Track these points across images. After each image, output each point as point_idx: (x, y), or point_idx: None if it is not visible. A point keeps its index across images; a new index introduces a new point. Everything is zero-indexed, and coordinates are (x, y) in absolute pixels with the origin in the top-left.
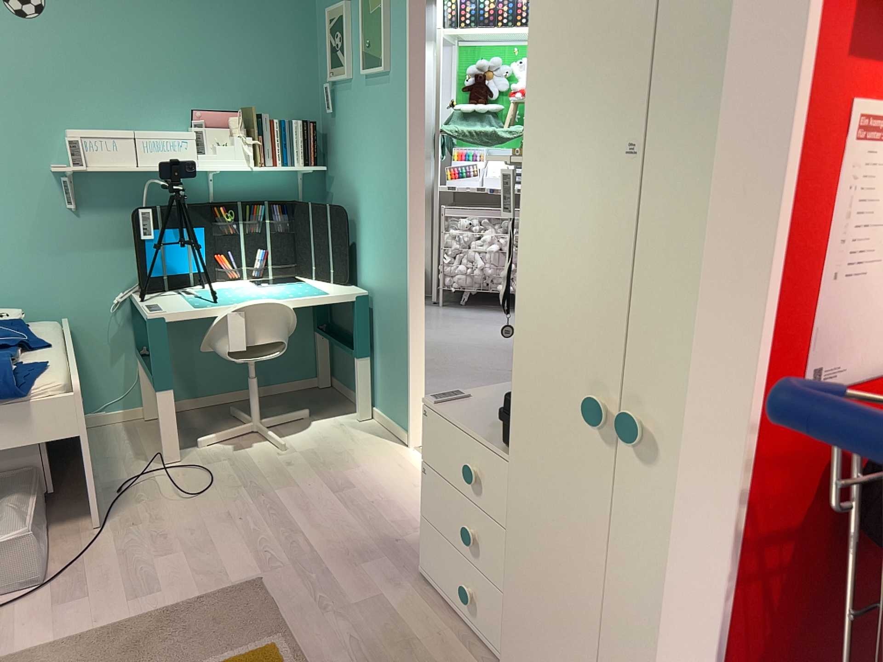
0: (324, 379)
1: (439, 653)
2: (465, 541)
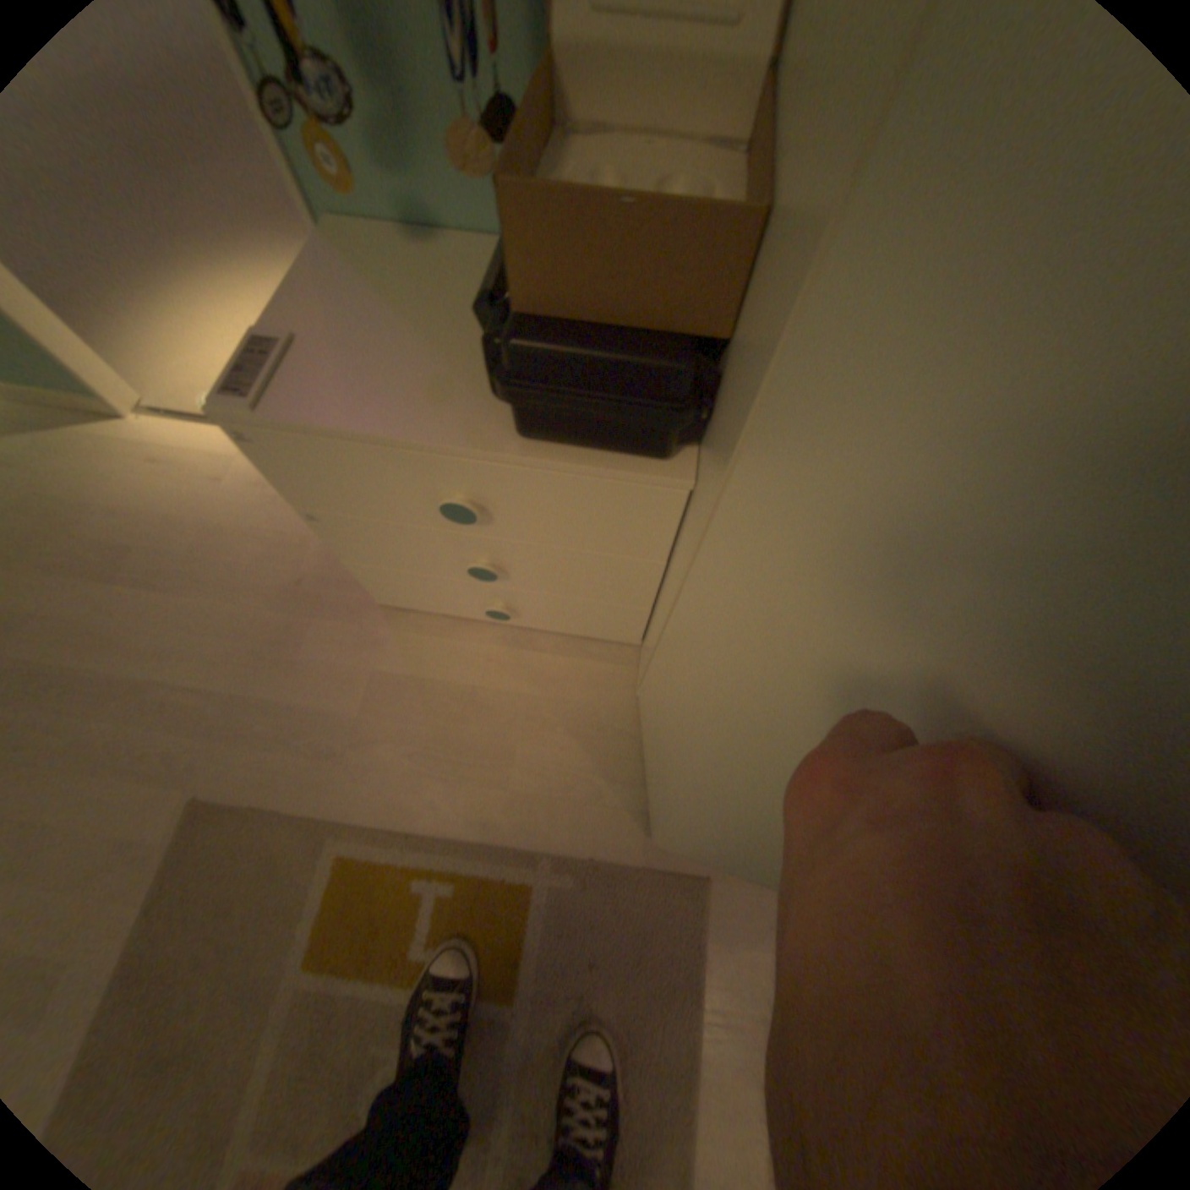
0: None
1: (516, 684)
2: (482, 579)
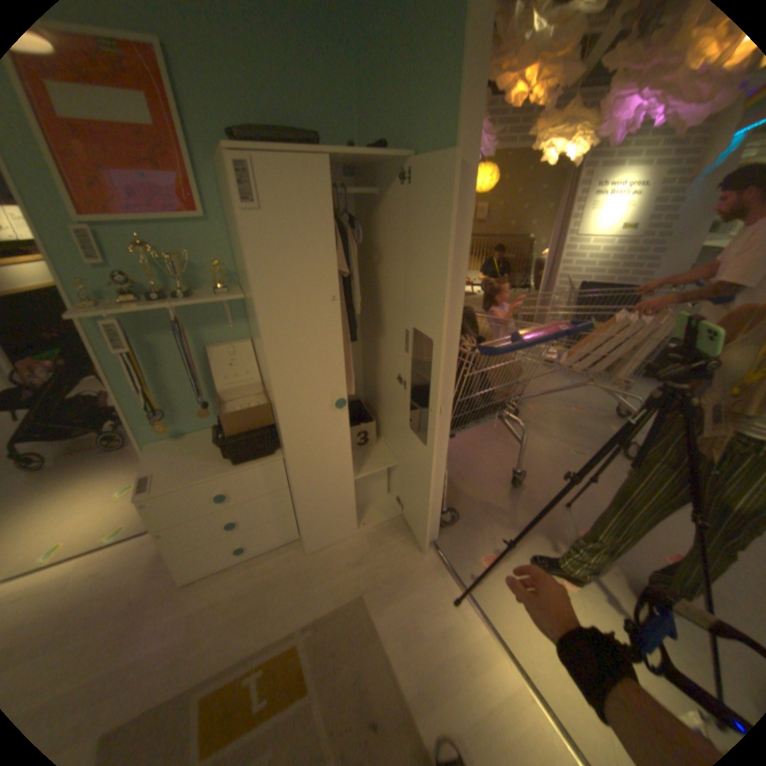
0: None
1: (254, 580)
2: (228, 530)
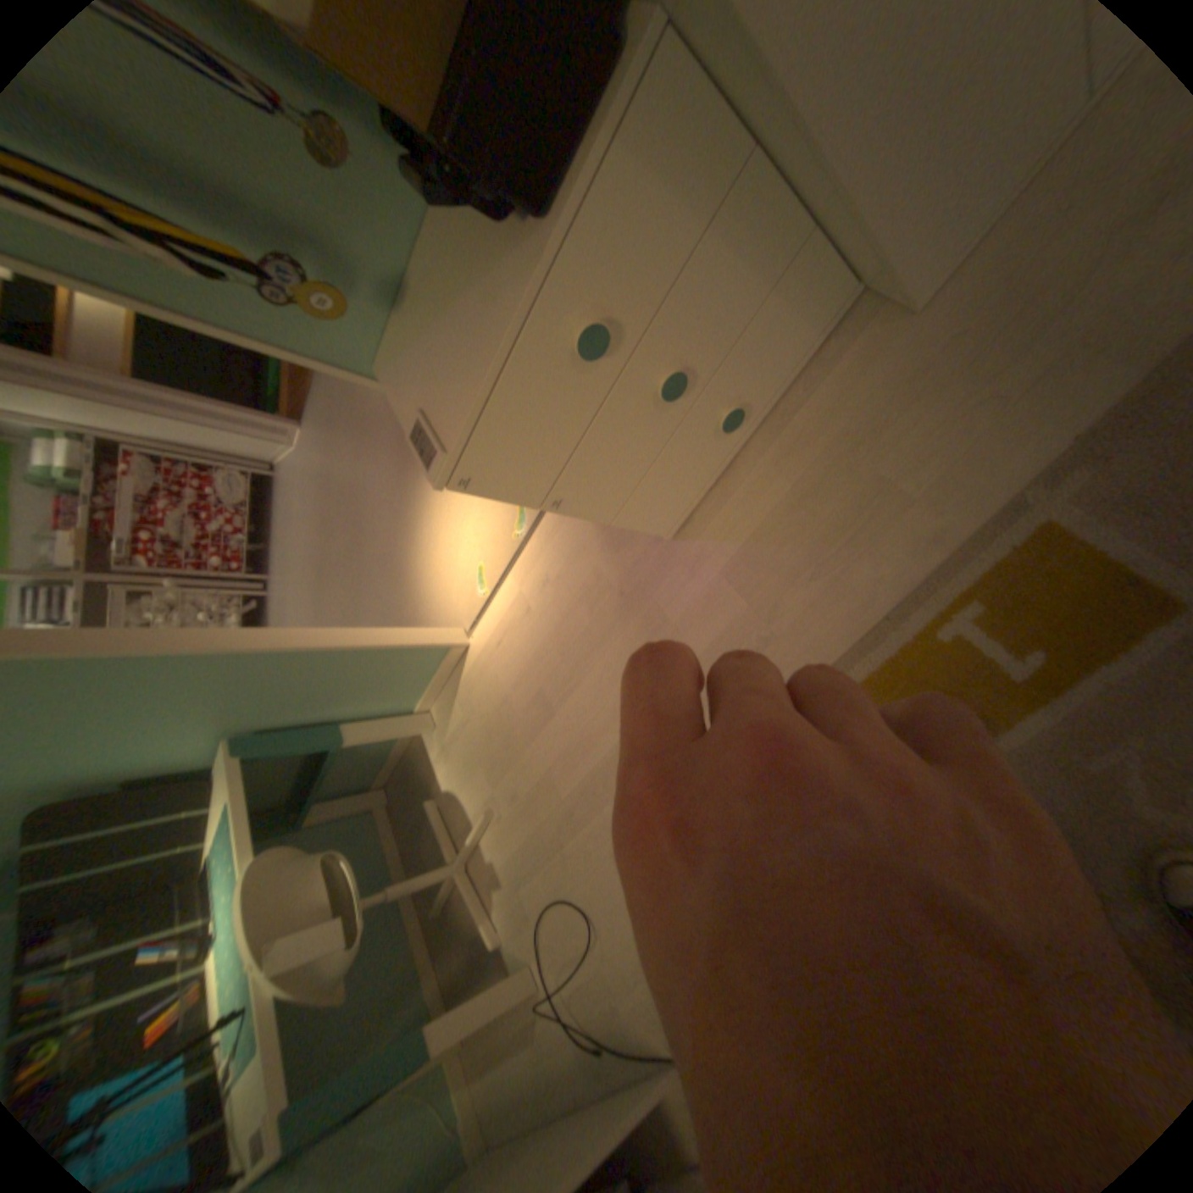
0: (372, 794)
1: (813, 444)
2: (678, 393)
